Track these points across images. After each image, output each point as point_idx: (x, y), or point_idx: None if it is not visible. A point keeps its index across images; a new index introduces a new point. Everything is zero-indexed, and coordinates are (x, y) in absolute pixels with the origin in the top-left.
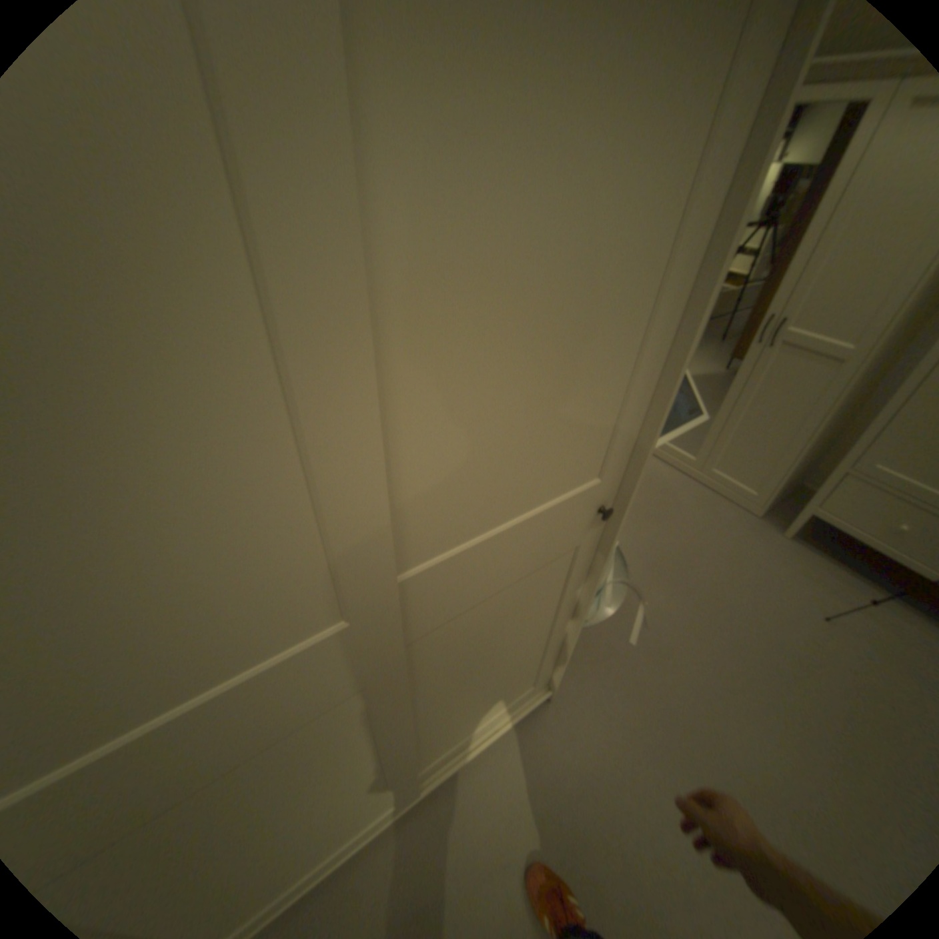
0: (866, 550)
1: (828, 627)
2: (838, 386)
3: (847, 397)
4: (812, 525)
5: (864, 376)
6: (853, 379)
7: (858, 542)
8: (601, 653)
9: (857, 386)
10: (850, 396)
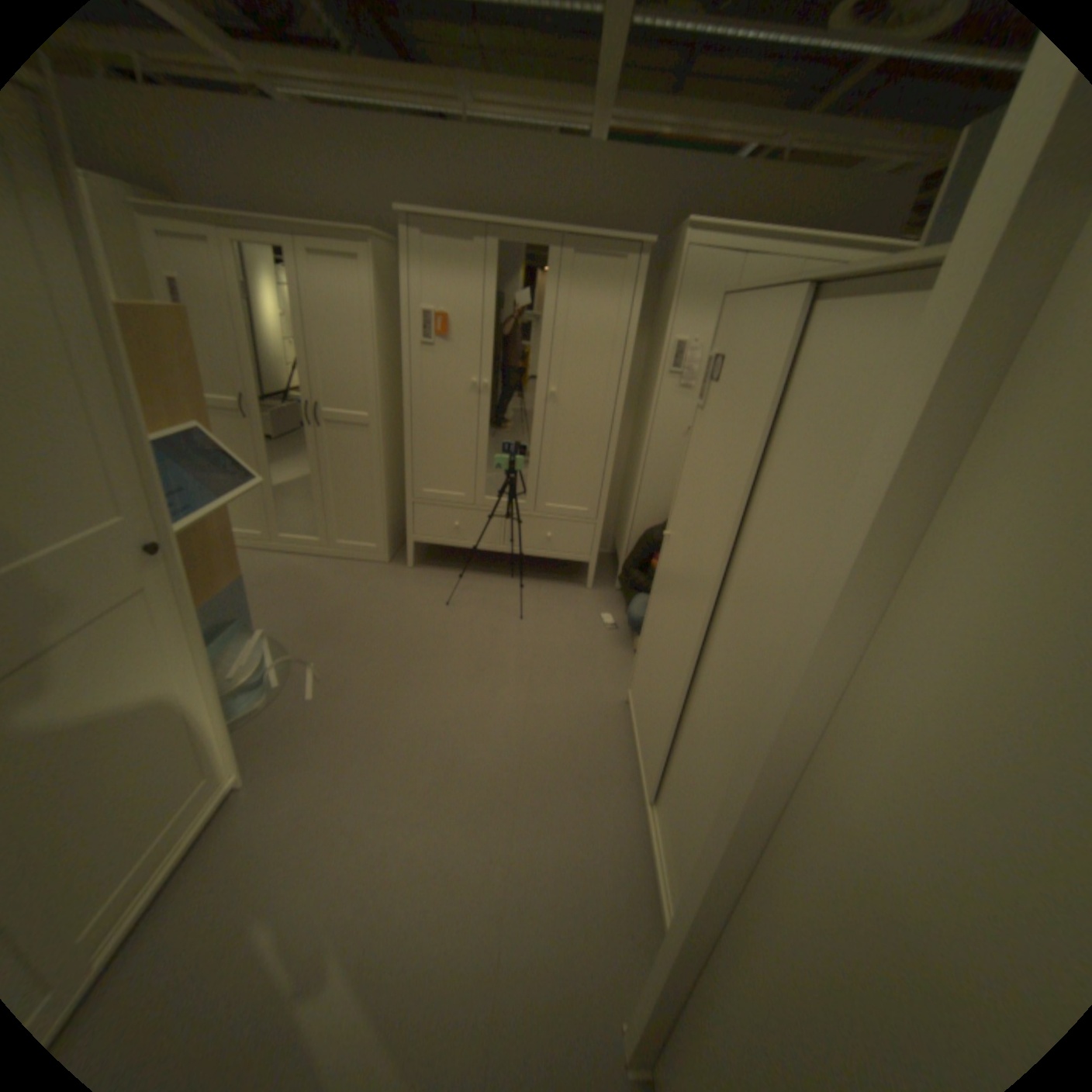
0: (459, 554)
1: (447, 609)
2: (375, 445)
3: (386, 452)
4: (424, 553)
5: (387, 434)
6: (380, 437)
7: (454, 552)
8: (281, 722)
9: (387, 442)
10: (388, 450)
